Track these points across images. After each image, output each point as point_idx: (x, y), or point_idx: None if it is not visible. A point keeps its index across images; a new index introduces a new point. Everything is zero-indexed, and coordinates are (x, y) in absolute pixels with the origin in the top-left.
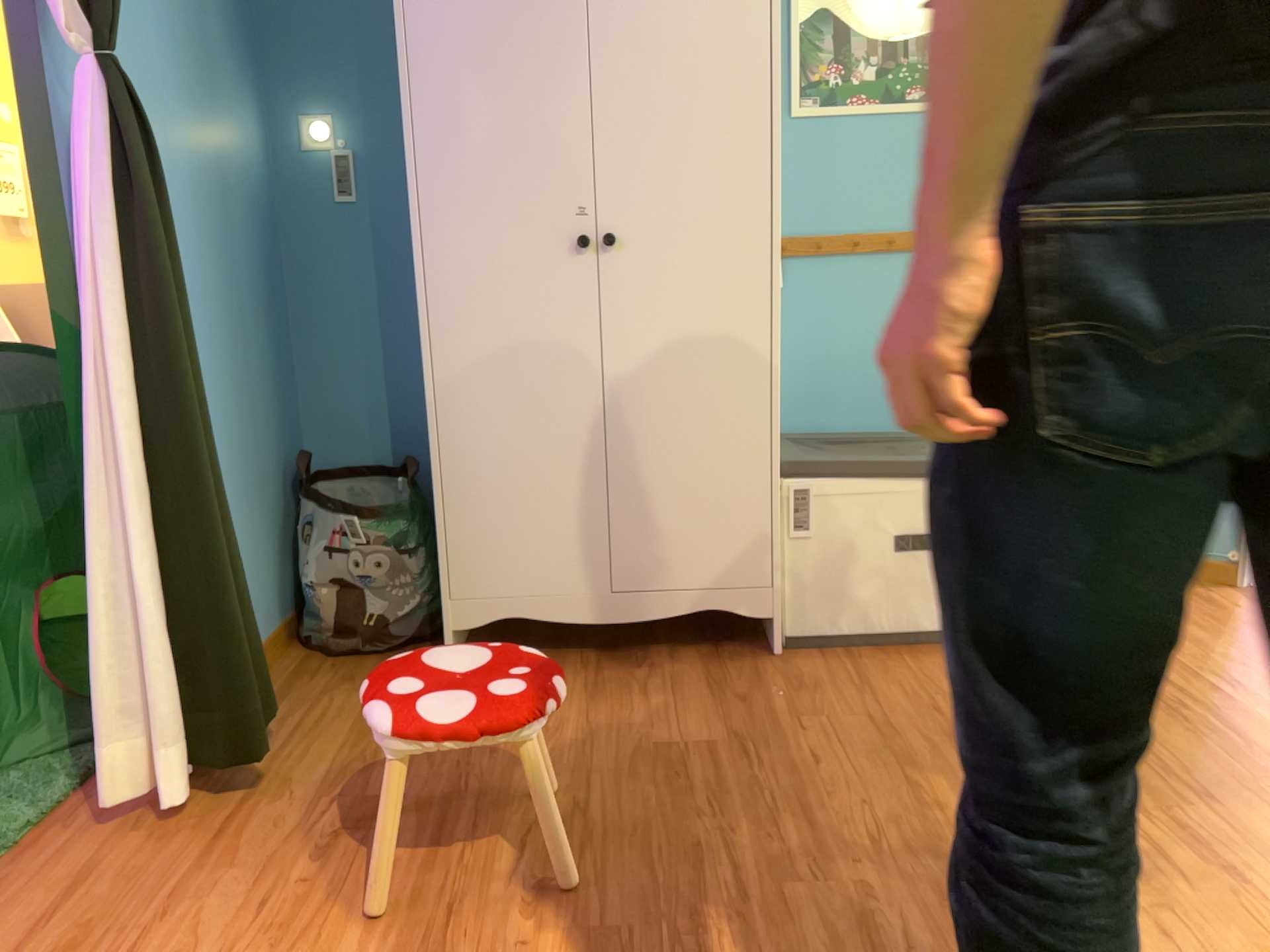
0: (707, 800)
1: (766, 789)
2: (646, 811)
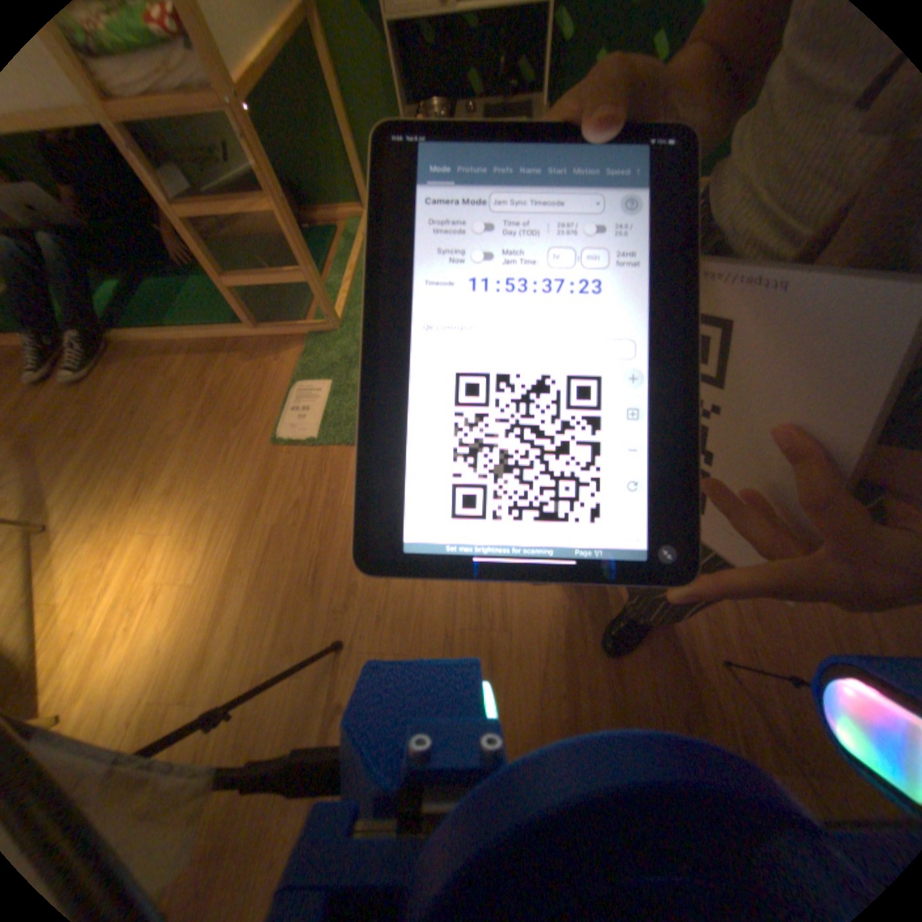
0: (753, 676)
1: (712, 687)
2: (793, 665)
